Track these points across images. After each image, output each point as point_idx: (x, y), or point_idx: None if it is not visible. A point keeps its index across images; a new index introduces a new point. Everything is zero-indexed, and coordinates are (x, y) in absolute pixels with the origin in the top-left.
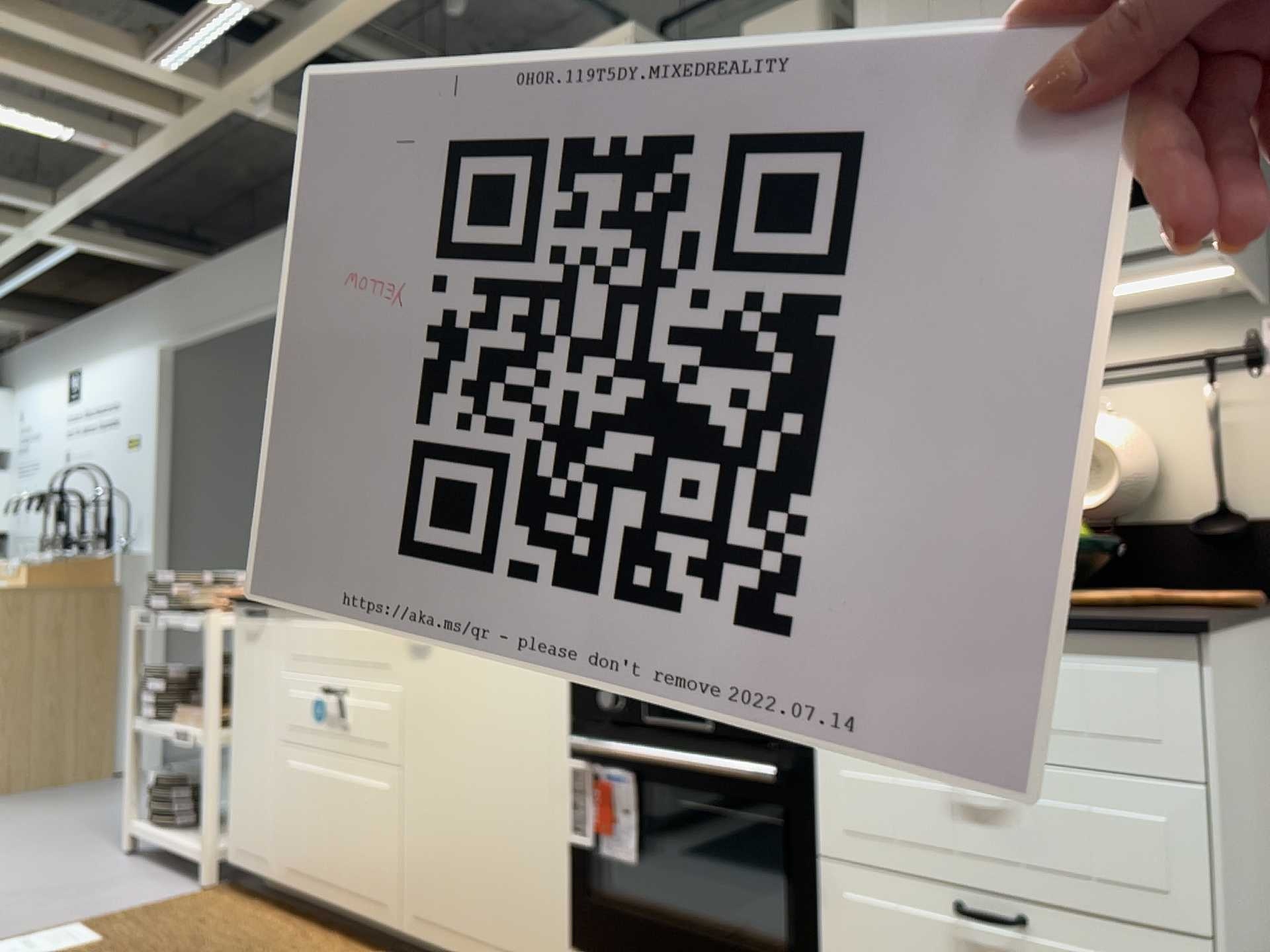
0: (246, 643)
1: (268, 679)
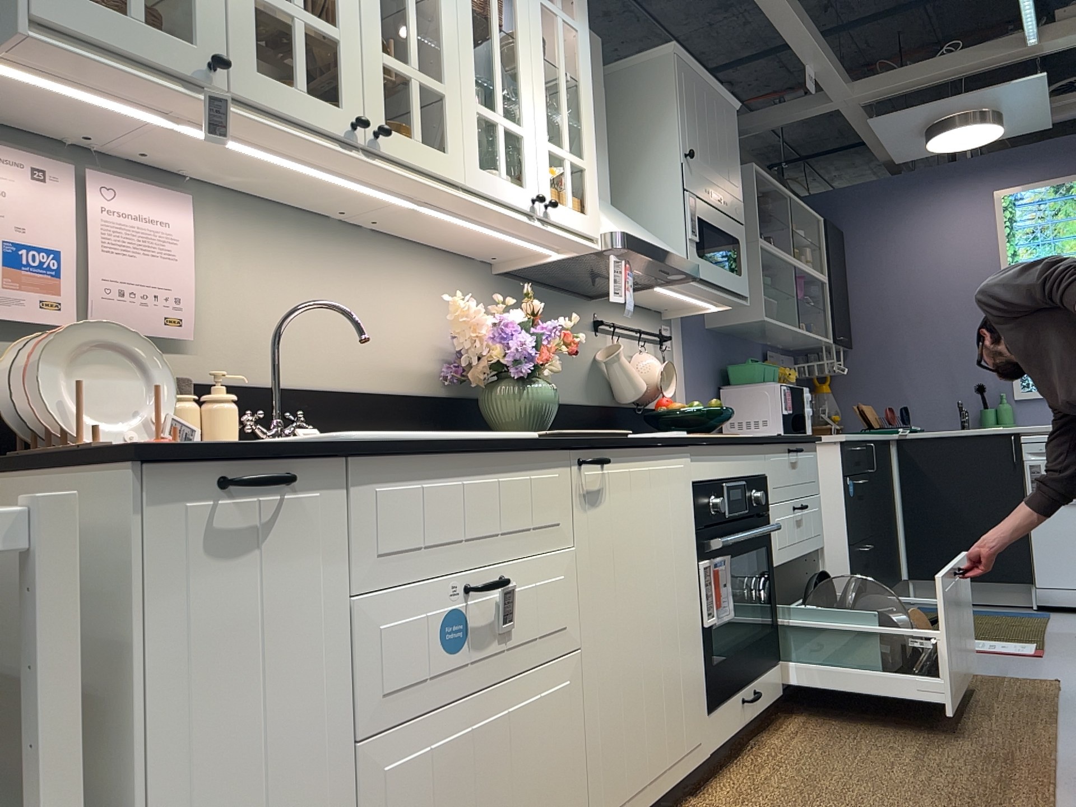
0: (207, 562)
1: (305, 624)
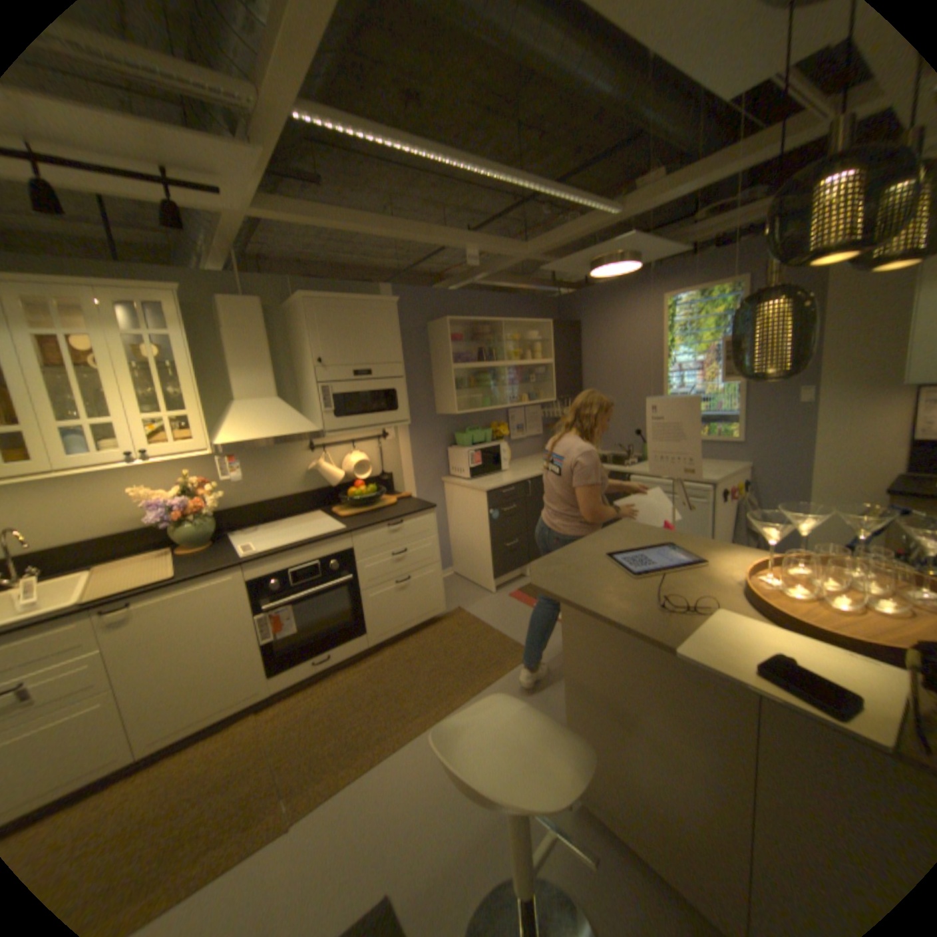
0: None
1: None
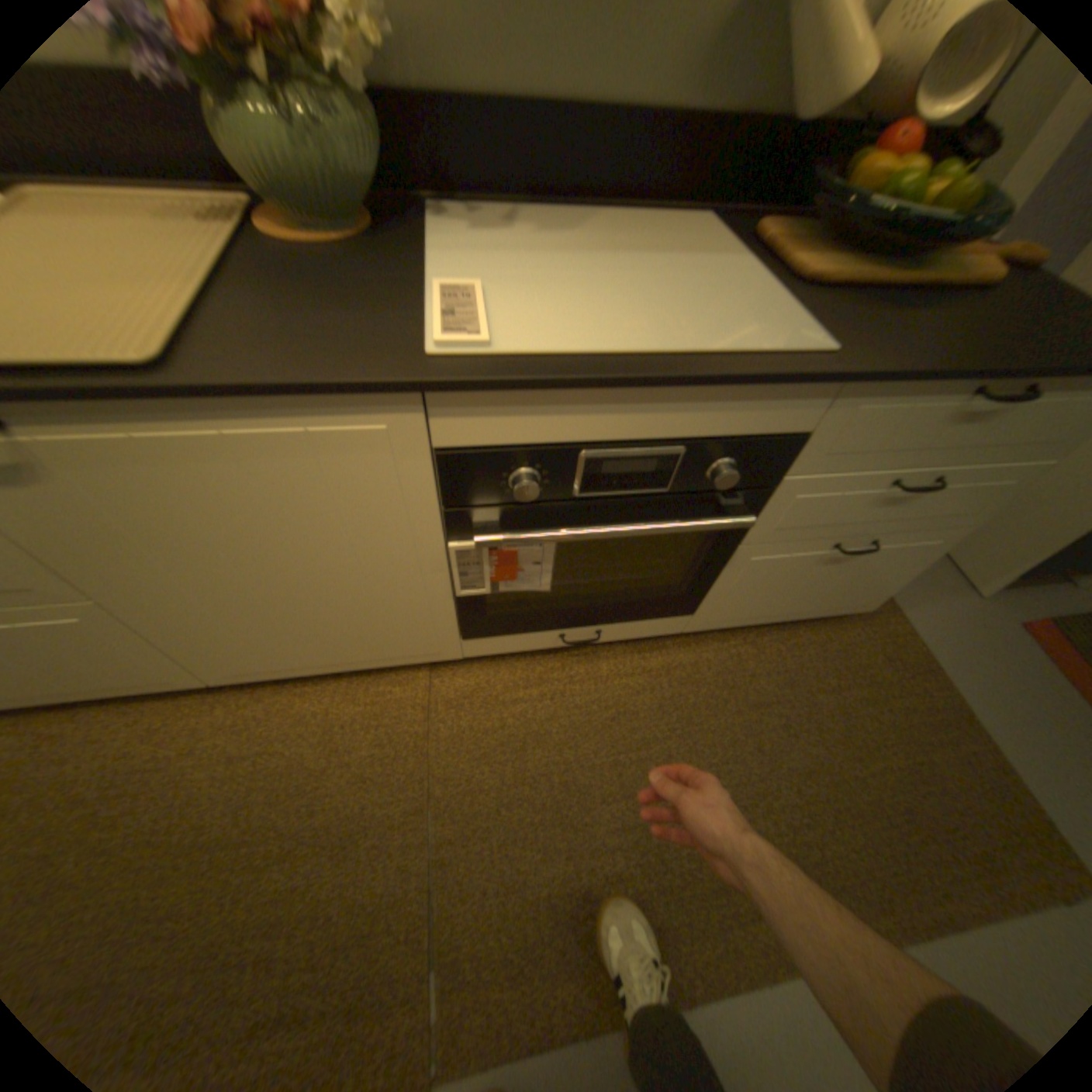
0: None
1: None
